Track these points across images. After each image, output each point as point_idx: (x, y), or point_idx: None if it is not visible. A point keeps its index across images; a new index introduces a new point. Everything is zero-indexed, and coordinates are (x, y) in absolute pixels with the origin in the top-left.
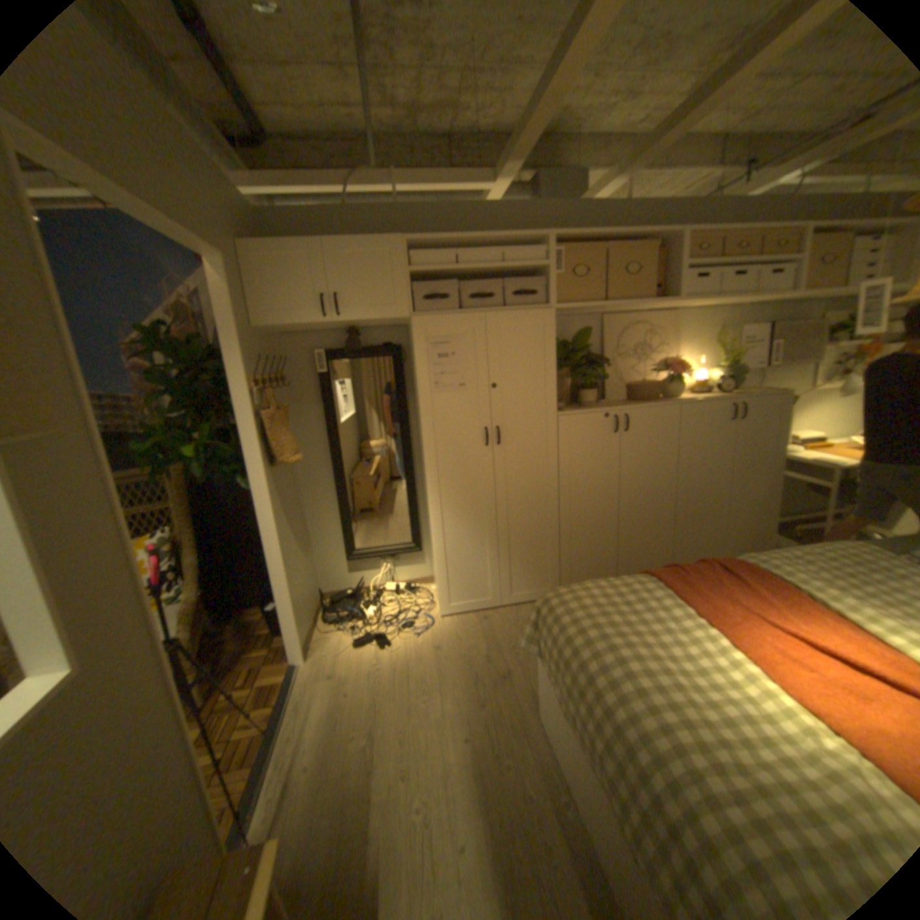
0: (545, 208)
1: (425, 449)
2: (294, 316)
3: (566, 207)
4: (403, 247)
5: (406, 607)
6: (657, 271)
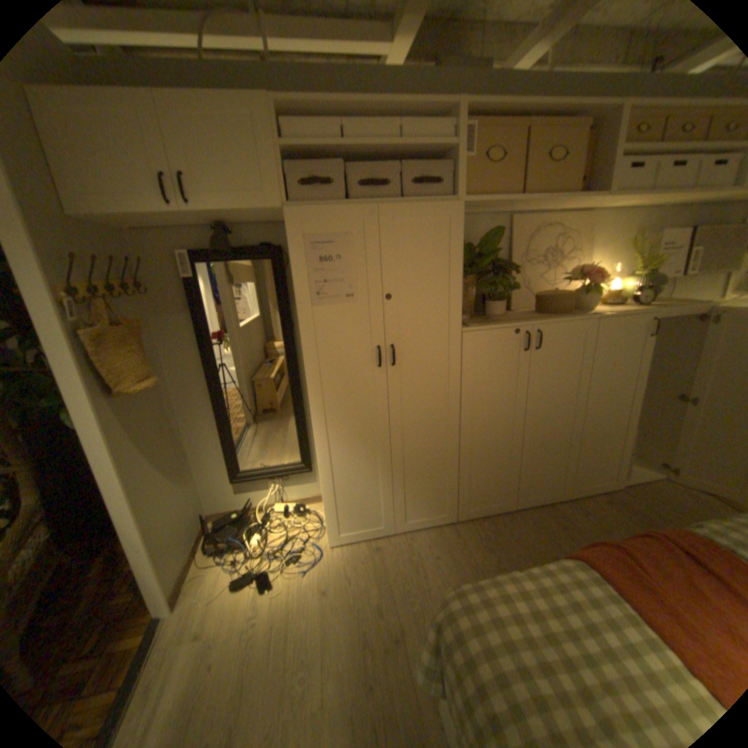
0: (452, 78)
1: (307, 371)
2: (126, 203)
3: (477, 79)
4: (268, 110)
5: (293, 534)
6: (582, 160)
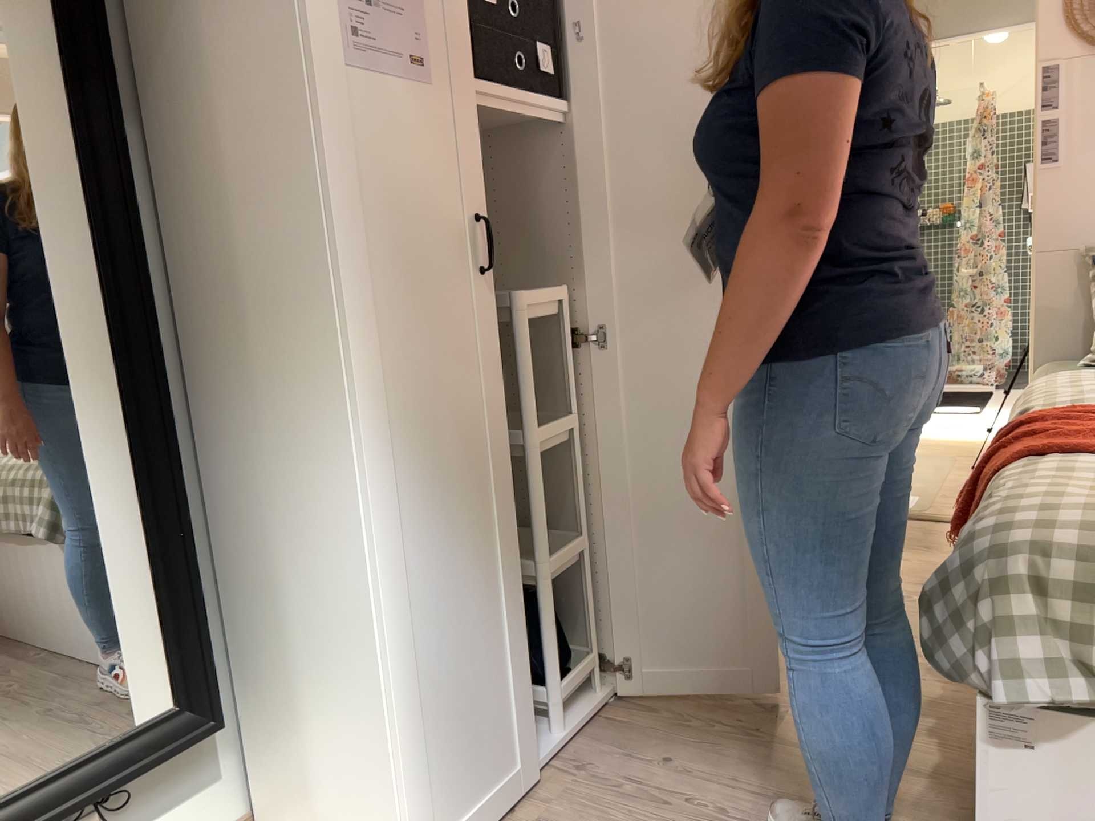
0: None
1: (333, 267)
2: None
3: None
4: None
5: None
6: None
